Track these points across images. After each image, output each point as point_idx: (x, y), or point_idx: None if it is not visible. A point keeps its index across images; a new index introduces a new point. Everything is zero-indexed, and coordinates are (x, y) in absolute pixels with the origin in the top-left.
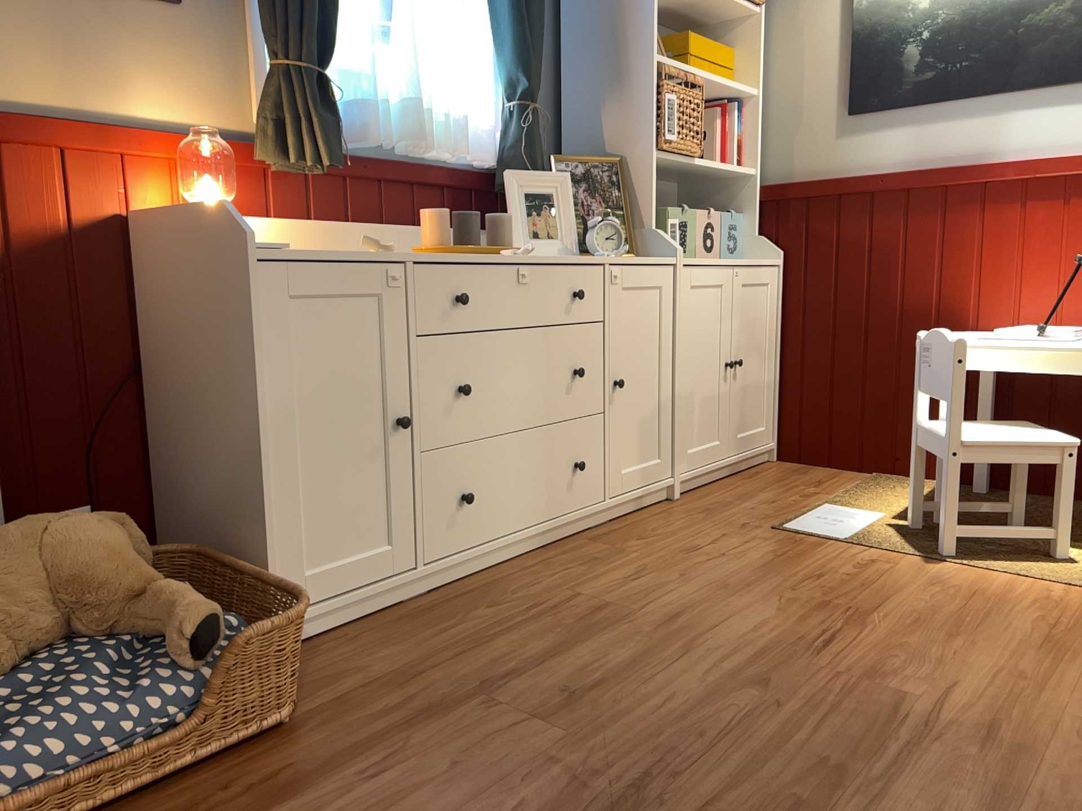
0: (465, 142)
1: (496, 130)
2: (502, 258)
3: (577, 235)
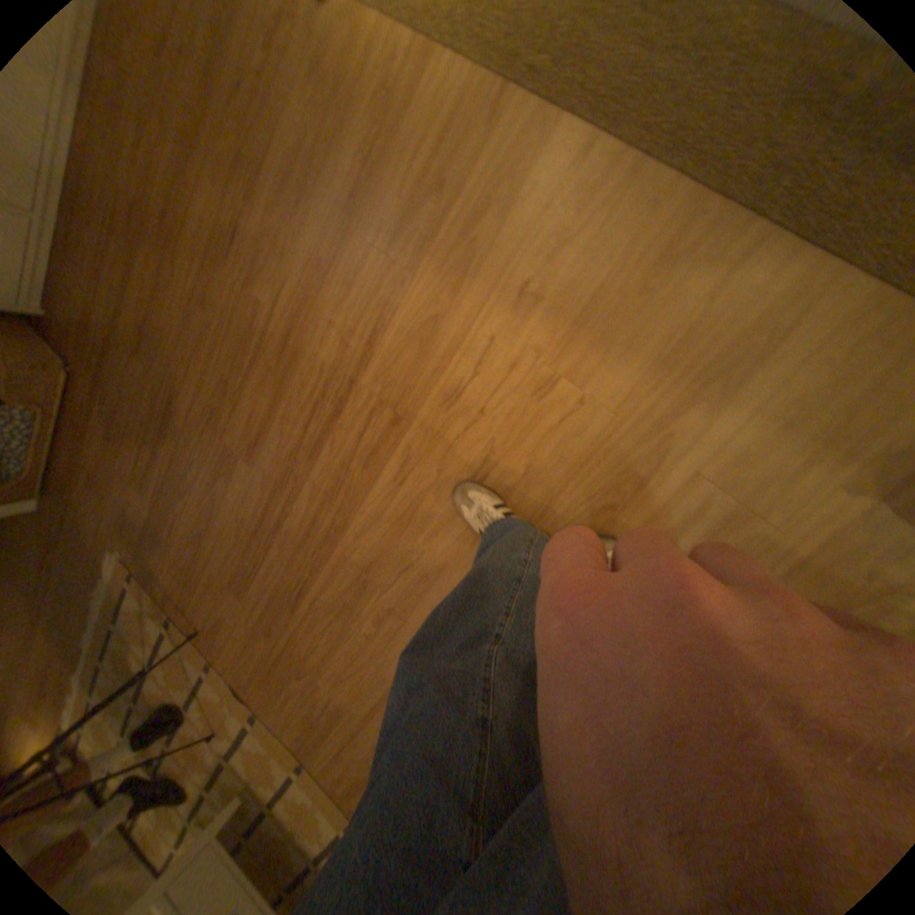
0: None
1: None
2: None
3: None
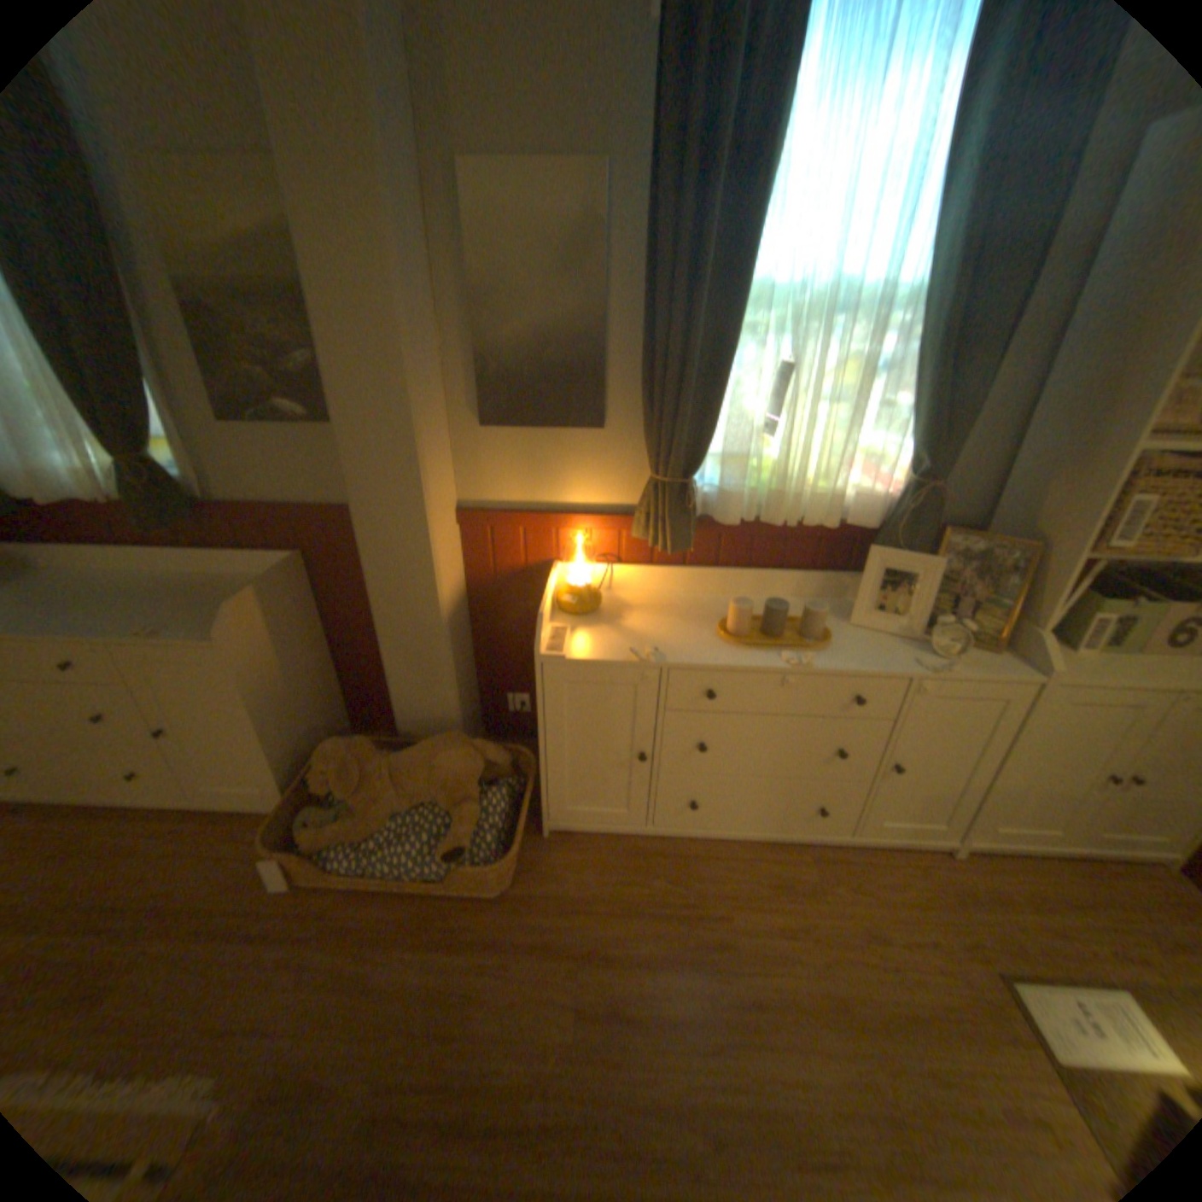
0: (853, 502)
1: (902, 486)
2: (773, 664)
3: (925, 621)
